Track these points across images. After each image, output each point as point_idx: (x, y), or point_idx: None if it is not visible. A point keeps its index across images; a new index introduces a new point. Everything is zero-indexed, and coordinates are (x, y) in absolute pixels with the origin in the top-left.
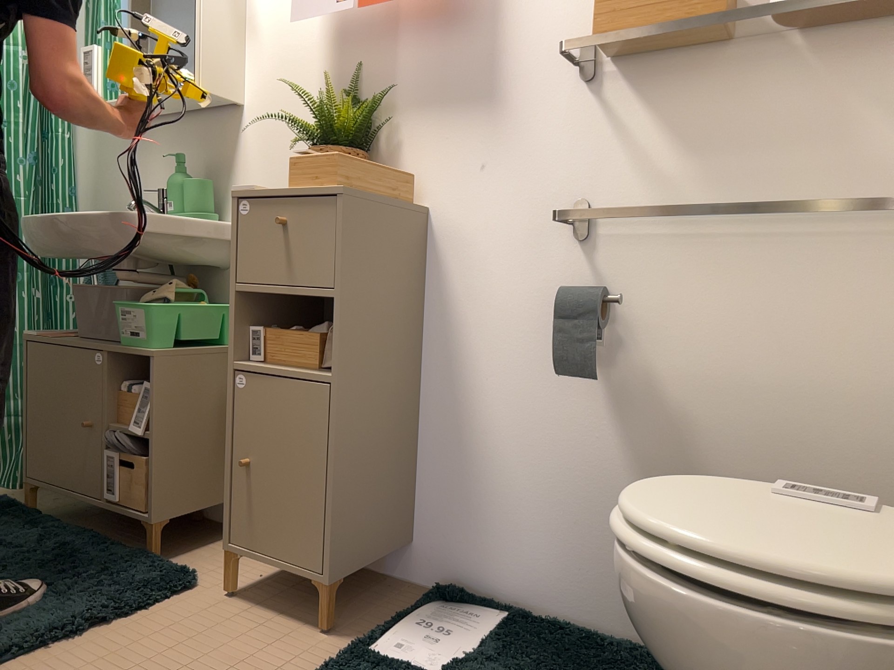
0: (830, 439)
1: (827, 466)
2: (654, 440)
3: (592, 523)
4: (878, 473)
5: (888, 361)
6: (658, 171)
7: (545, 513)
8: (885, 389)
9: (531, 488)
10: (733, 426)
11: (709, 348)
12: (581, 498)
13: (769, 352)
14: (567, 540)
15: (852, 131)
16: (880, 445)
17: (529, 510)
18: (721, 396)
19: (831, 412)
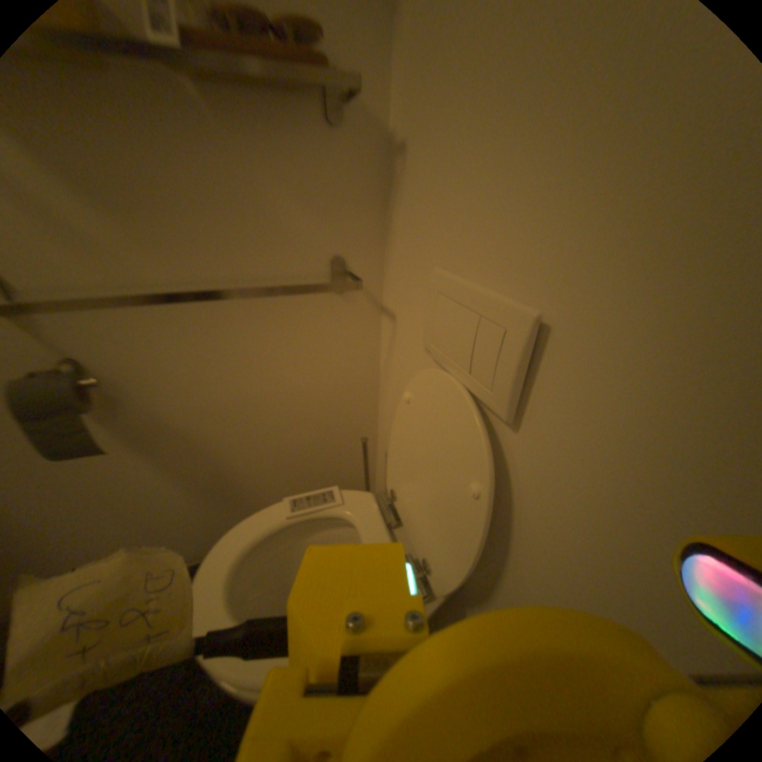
0: (304, 420)
1: (305, 434)
2: (188, 459)
3: (159, 521)
4: (331, 428)
5: (328, 371)
6: (91, 234)
7: (113, 533)
8: (328, 386)
9: (89, 526)
10: (244, 432)
11: (209, 389)
12: (142, 512)
13: (256, 382)
14: (143, 538)
15: (280, 205)
16: (330, 415)
17: (97, 538)
18: (229, 417)
19: (302, 406)
